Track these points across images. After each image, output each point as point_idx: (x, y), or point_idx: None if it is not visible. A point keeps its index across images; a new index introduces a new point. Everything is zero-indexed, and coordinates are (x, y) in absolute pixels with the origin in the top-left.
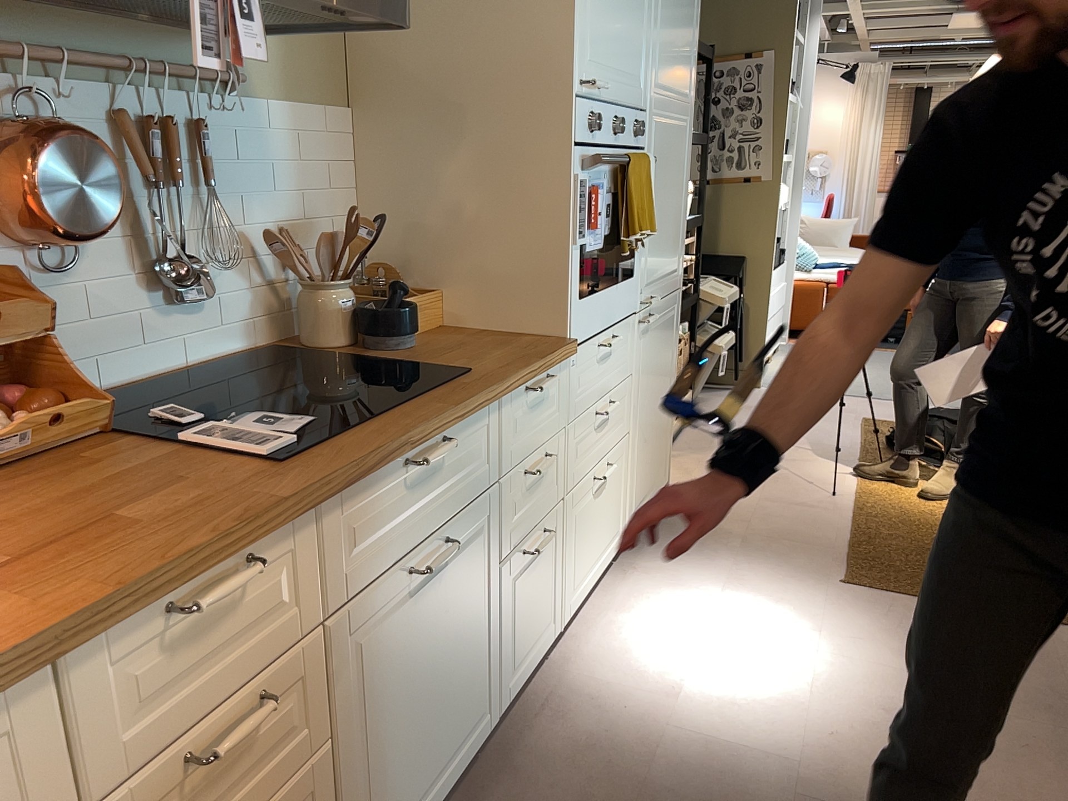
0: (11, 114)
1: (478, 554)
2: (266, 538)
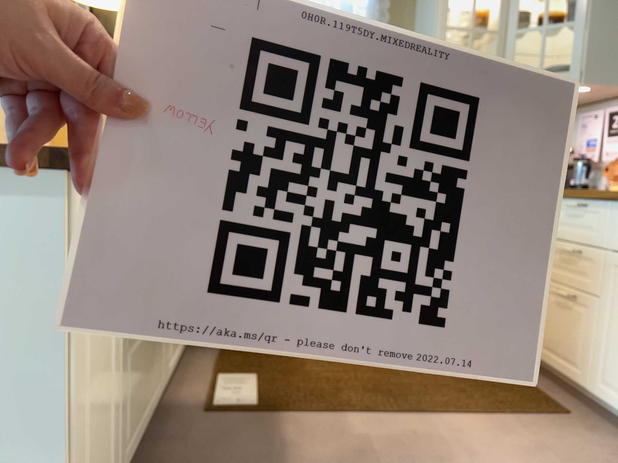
0: None
1: None
2: (590, 200)
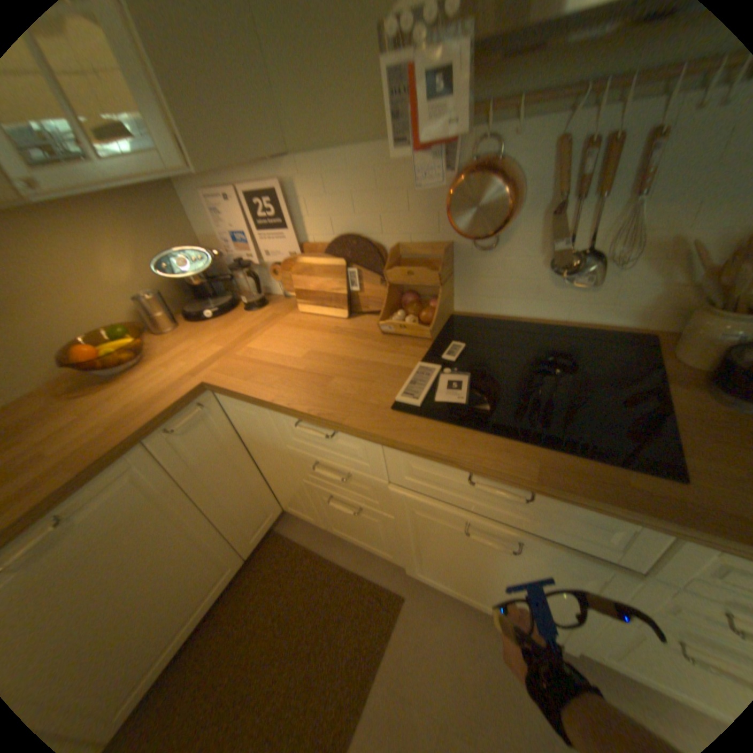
0: (483, 148)
1: (579, 578)
2: (339, 430)
